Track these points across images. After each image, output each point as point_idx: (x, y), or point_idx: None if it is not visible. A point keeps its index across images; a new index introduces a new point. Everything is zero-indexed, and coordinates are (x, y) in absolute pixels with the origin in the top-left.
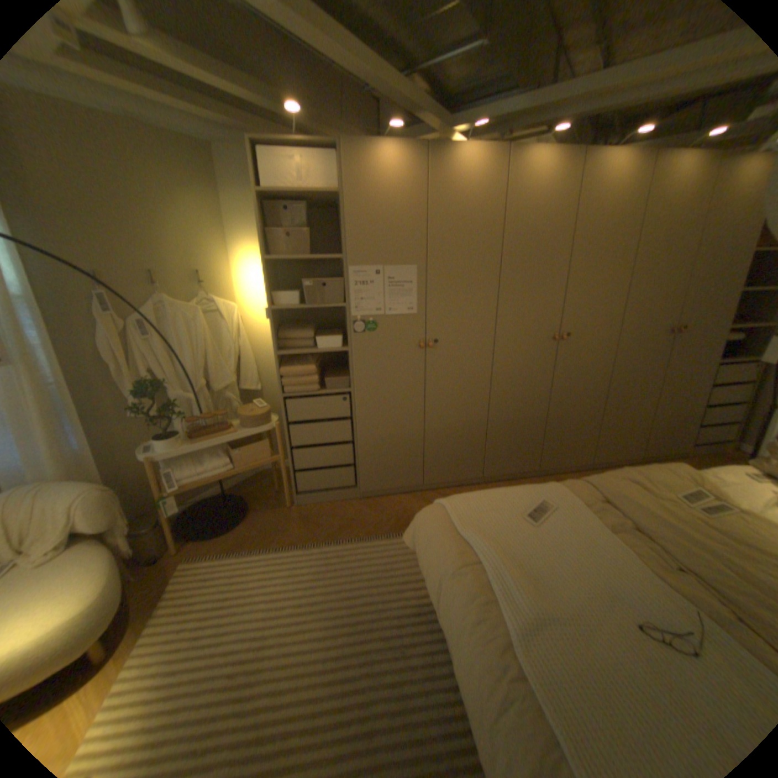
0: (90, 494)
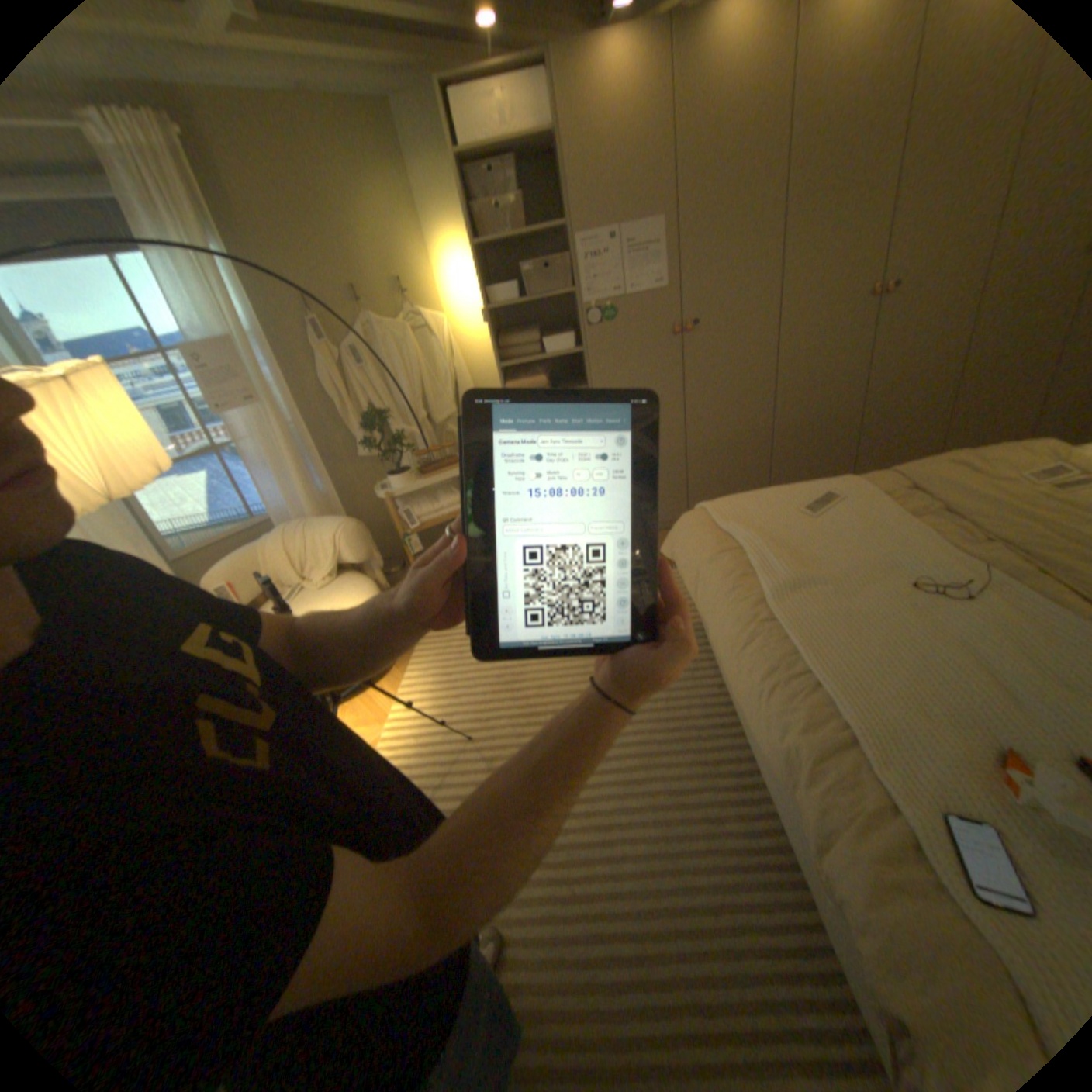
0: (346, 526)
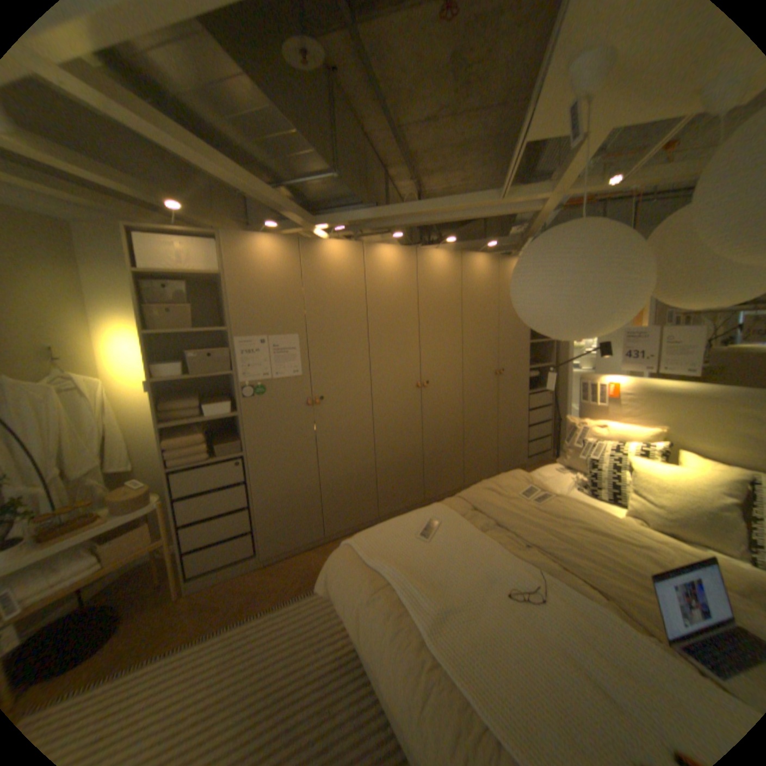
0: None
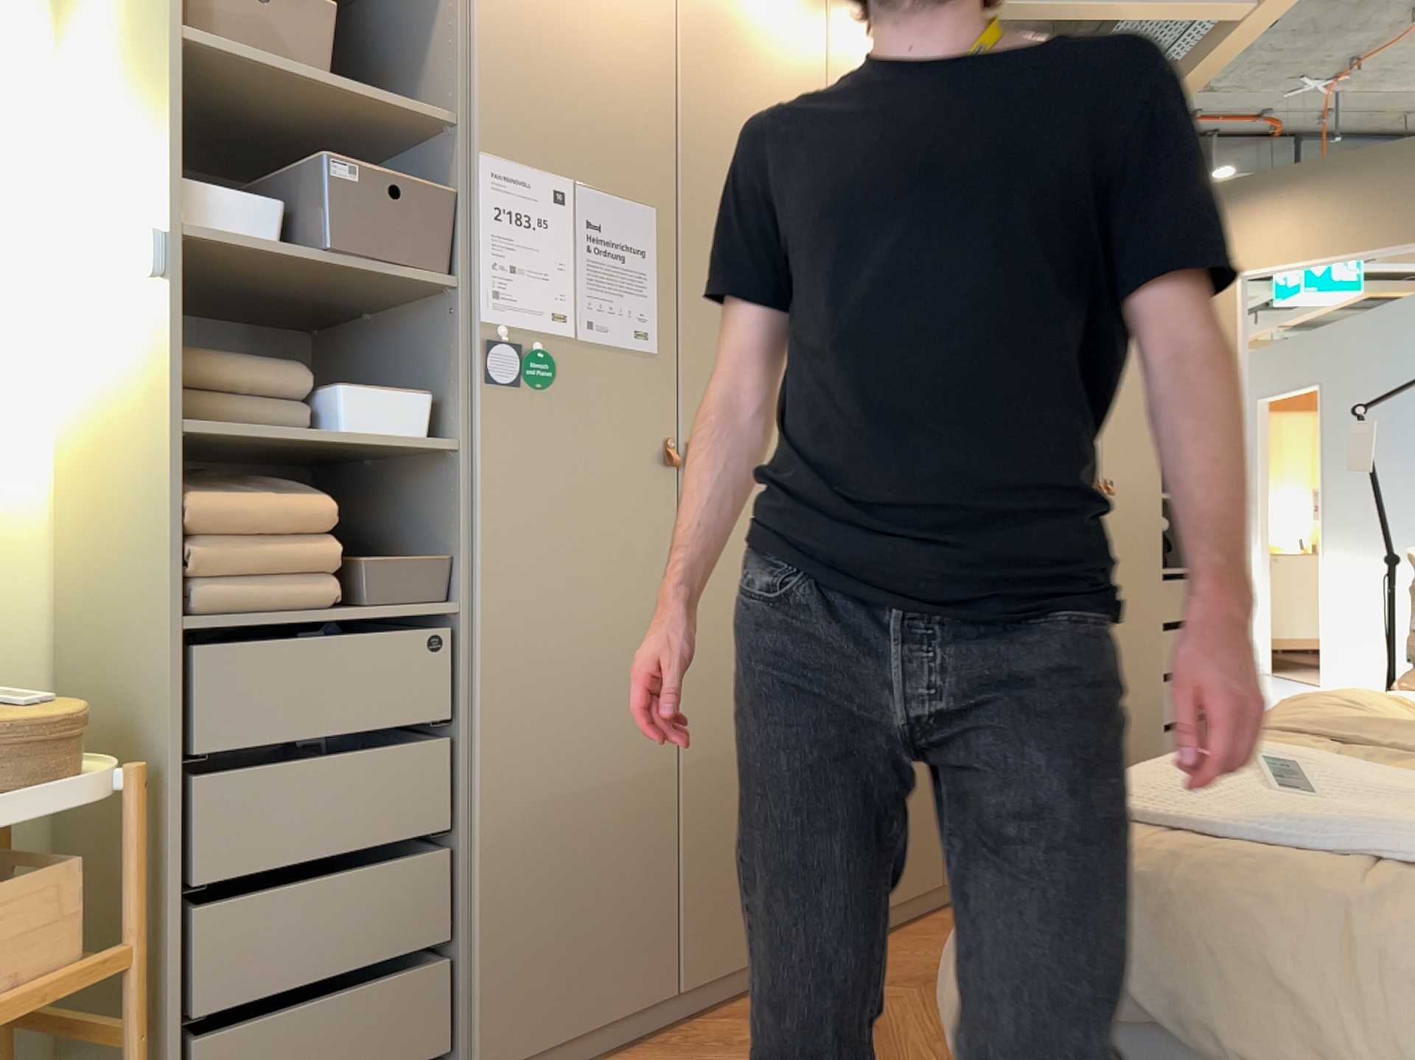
0: None
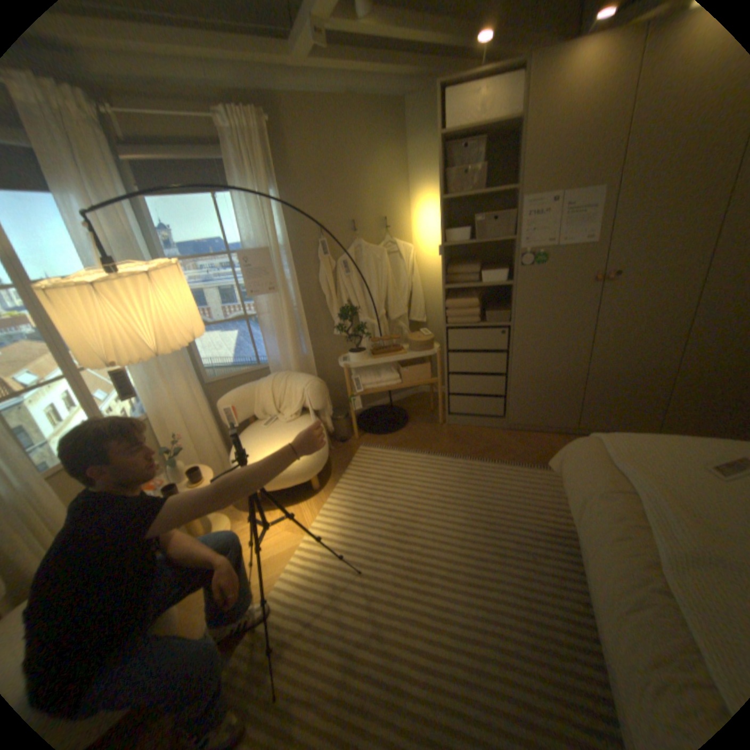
0: (314, 383)
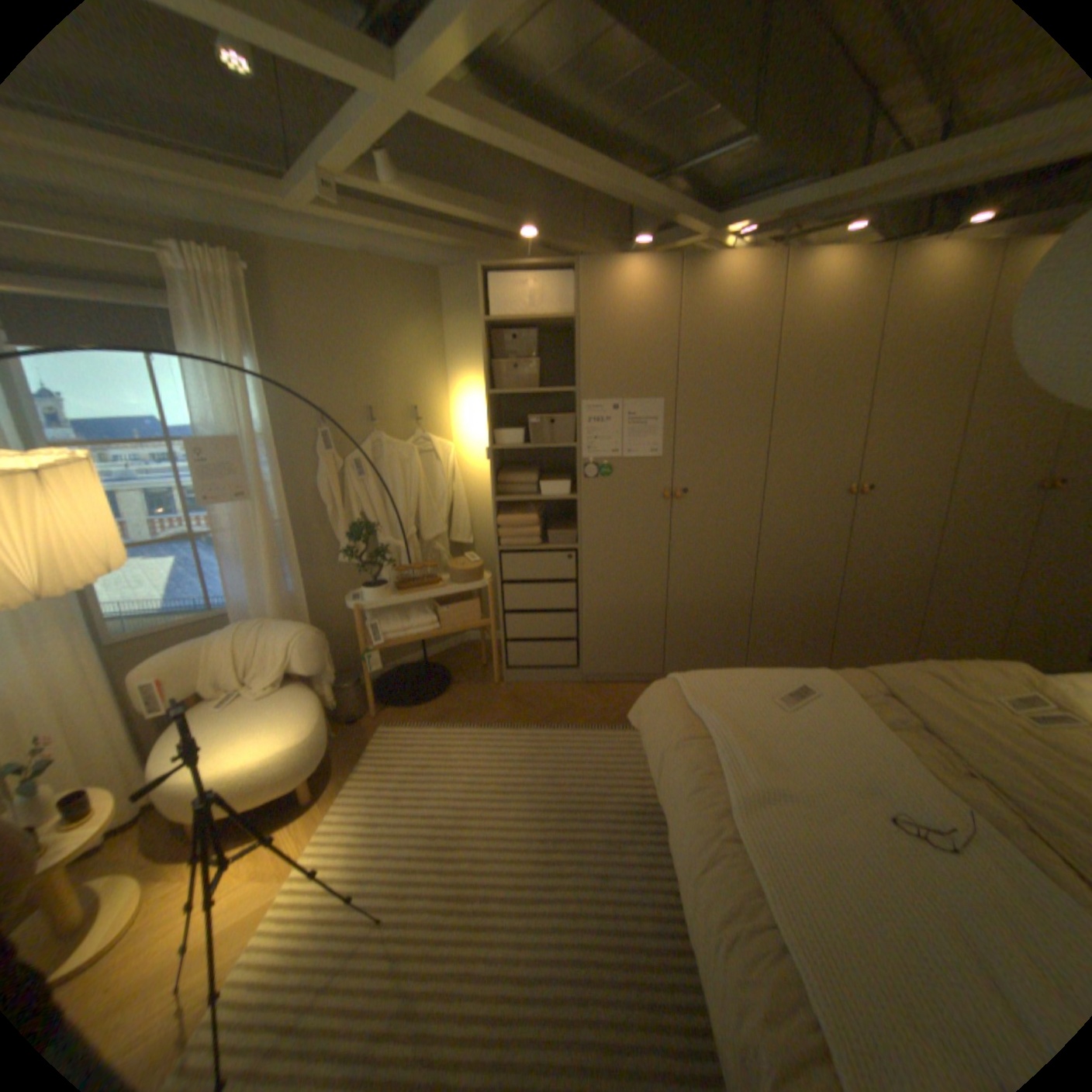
0: (304, 635)
